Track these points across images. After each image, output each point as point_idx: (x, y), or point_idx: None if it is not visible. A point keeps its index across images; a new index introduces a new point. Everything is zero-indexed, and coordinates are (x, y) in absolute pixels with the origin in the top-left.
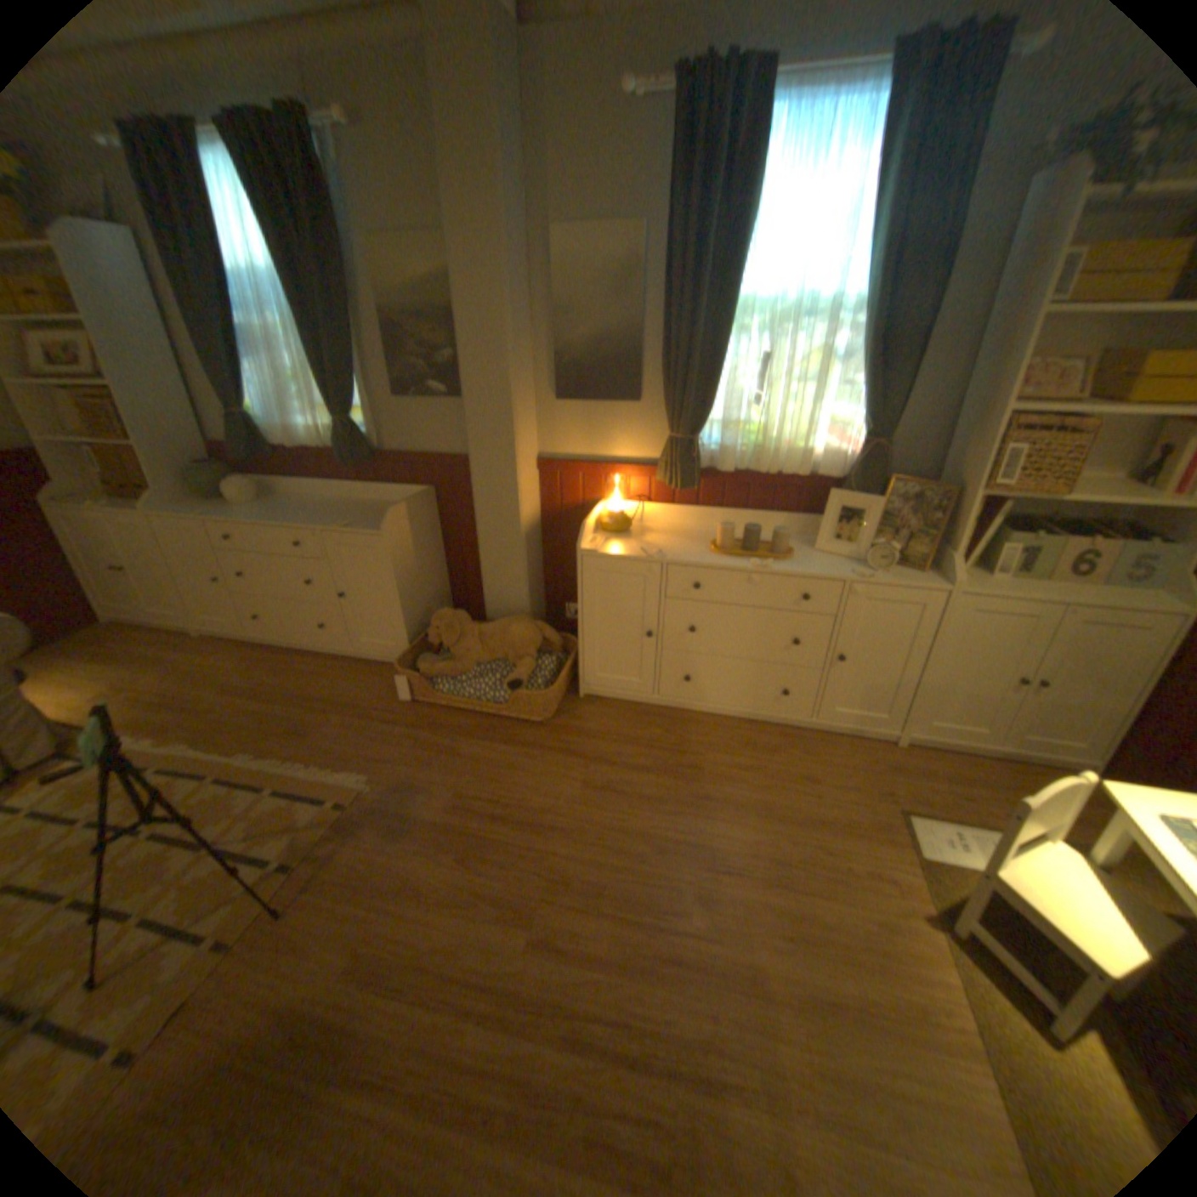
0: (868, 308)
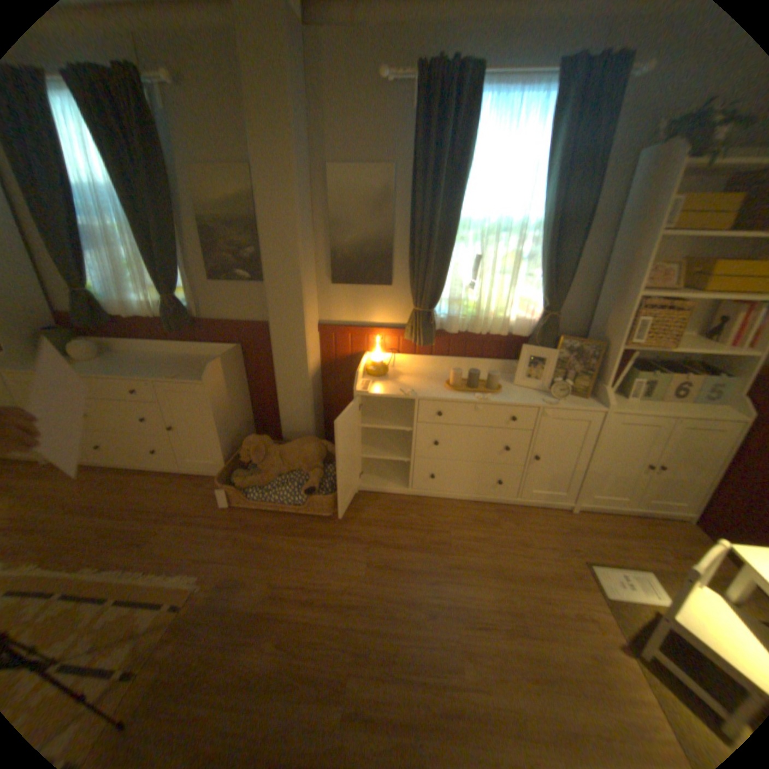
0: (546, 227)
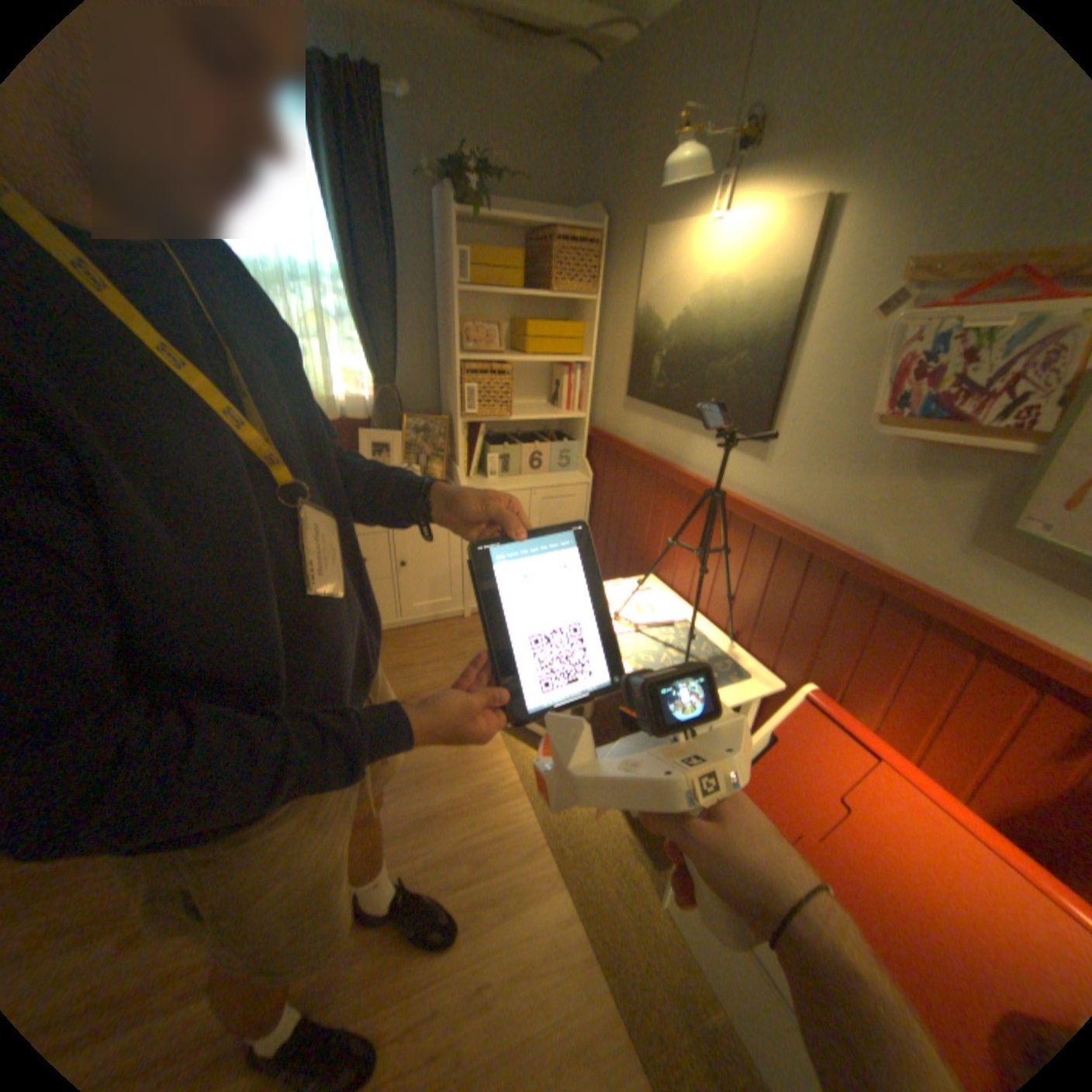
0: (342, 278)
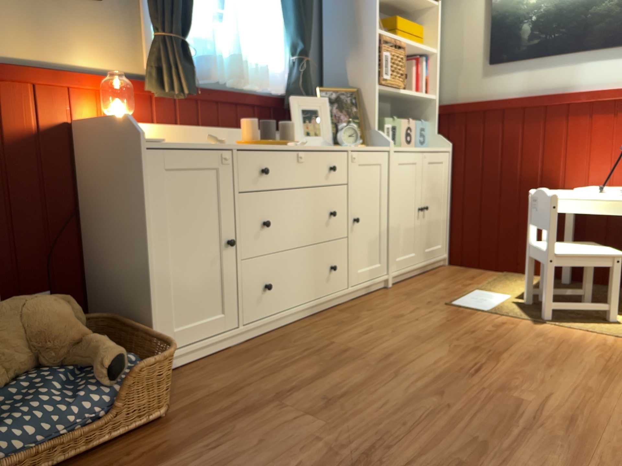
0: None
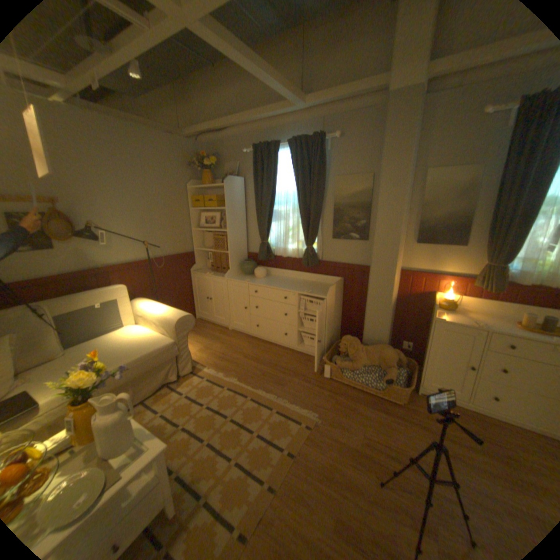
0: None
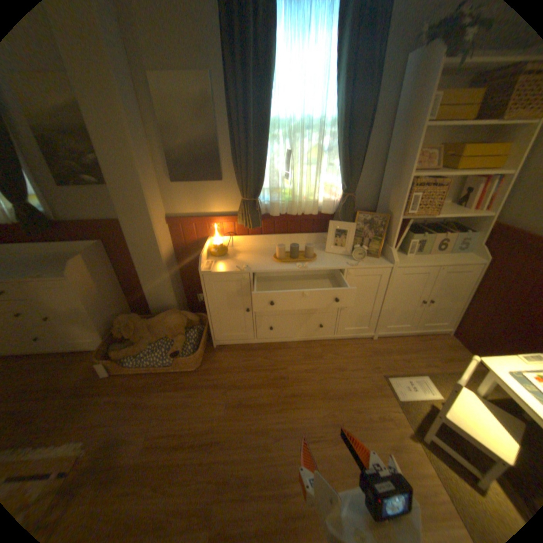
0: (339, 124)
